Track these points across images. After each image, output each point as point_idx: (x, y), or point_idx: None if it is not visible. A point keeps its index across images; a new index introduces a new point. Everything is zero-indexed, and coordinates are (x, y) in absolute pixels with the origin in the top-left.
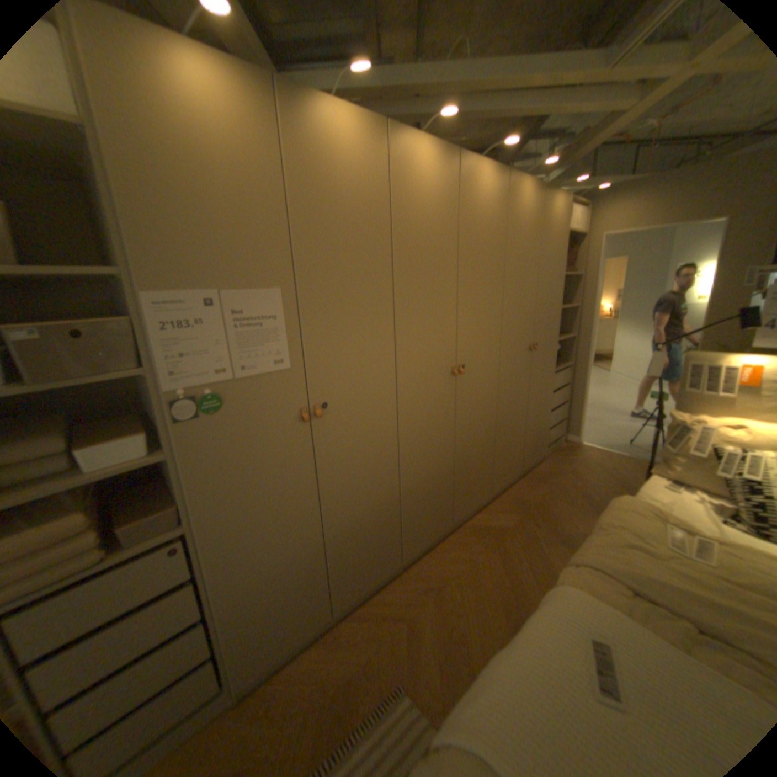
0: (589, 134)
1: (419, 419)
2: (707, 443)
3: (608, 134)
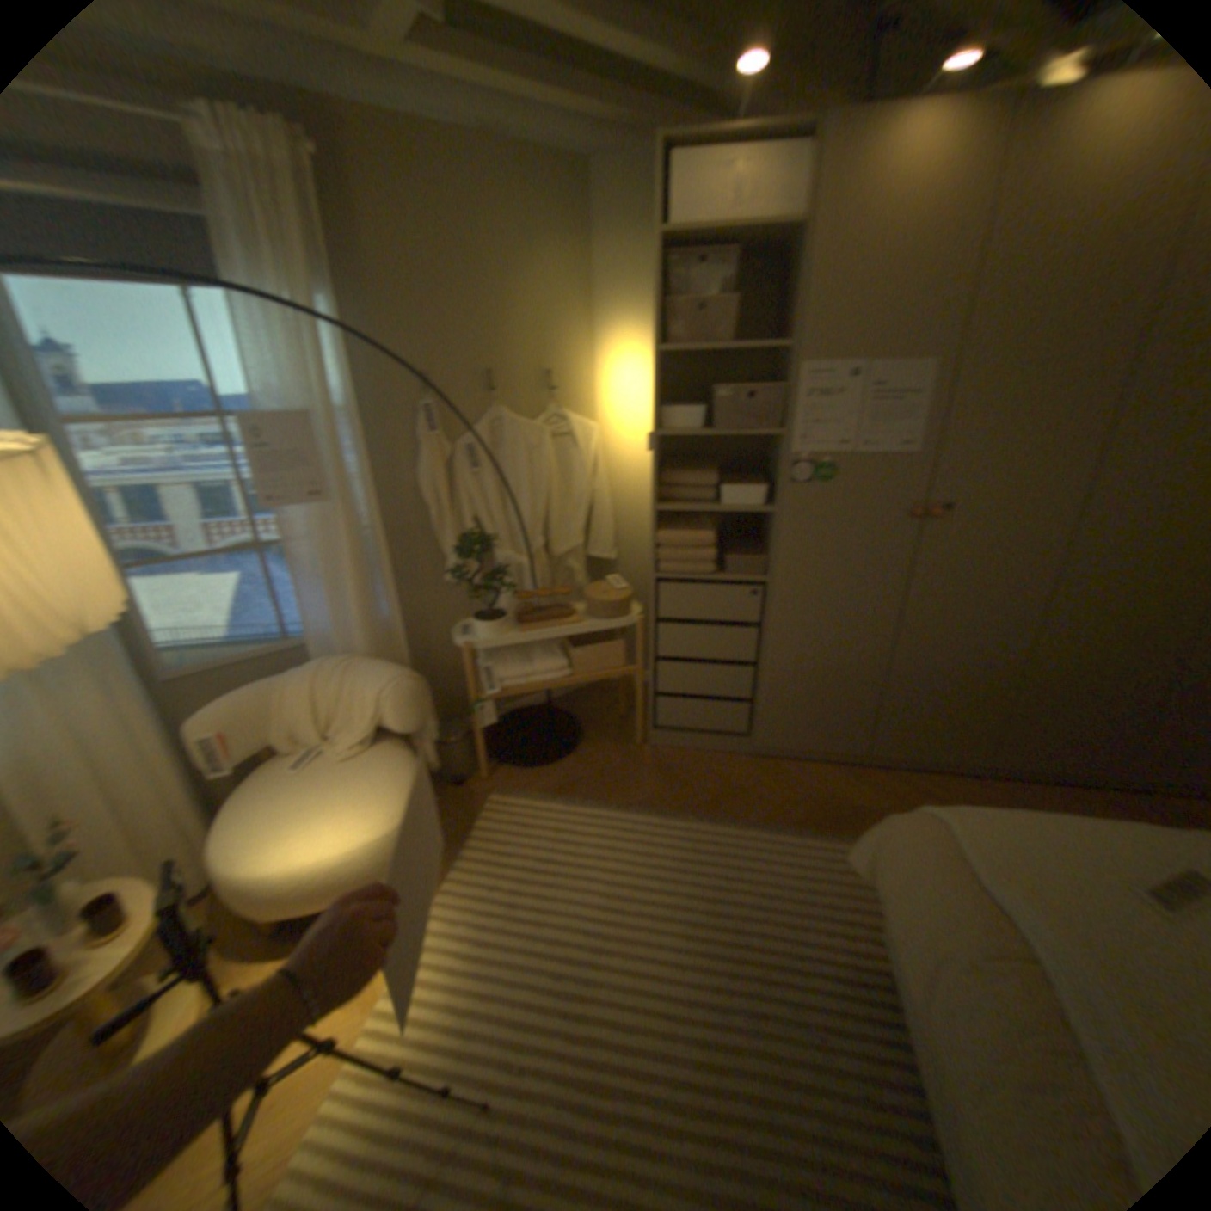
0: None
1: (1117, 575)
2: None
3: None
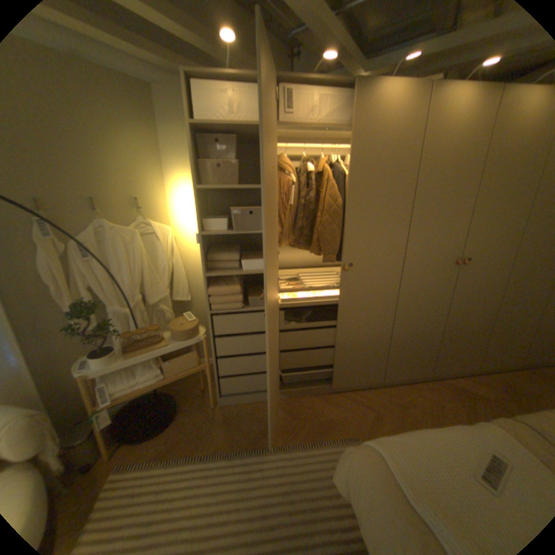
0: None
1: (418, 290)
2: None
3: None
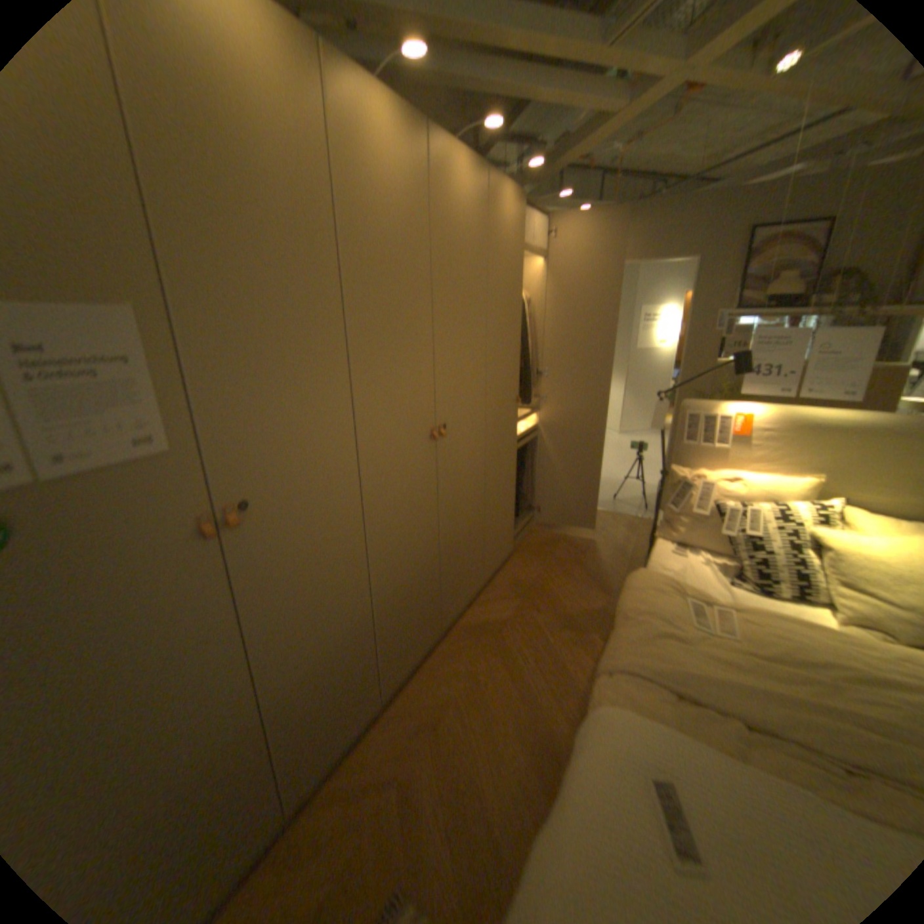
0: (571, 140)
1: (393, 502)
2: (708, 499)
3: (593, 142)
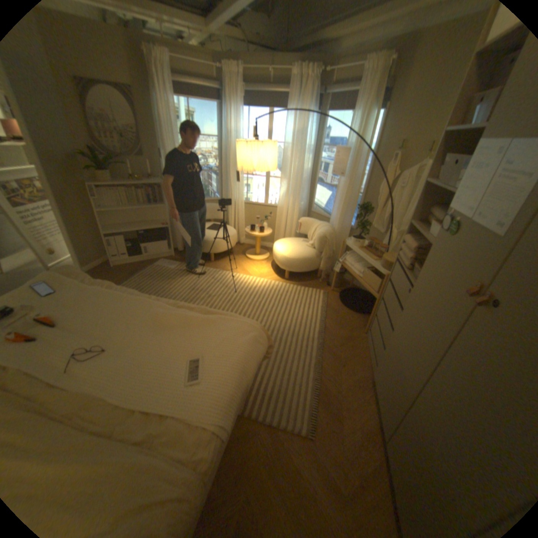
0: None
1: None
2: None
3: None
